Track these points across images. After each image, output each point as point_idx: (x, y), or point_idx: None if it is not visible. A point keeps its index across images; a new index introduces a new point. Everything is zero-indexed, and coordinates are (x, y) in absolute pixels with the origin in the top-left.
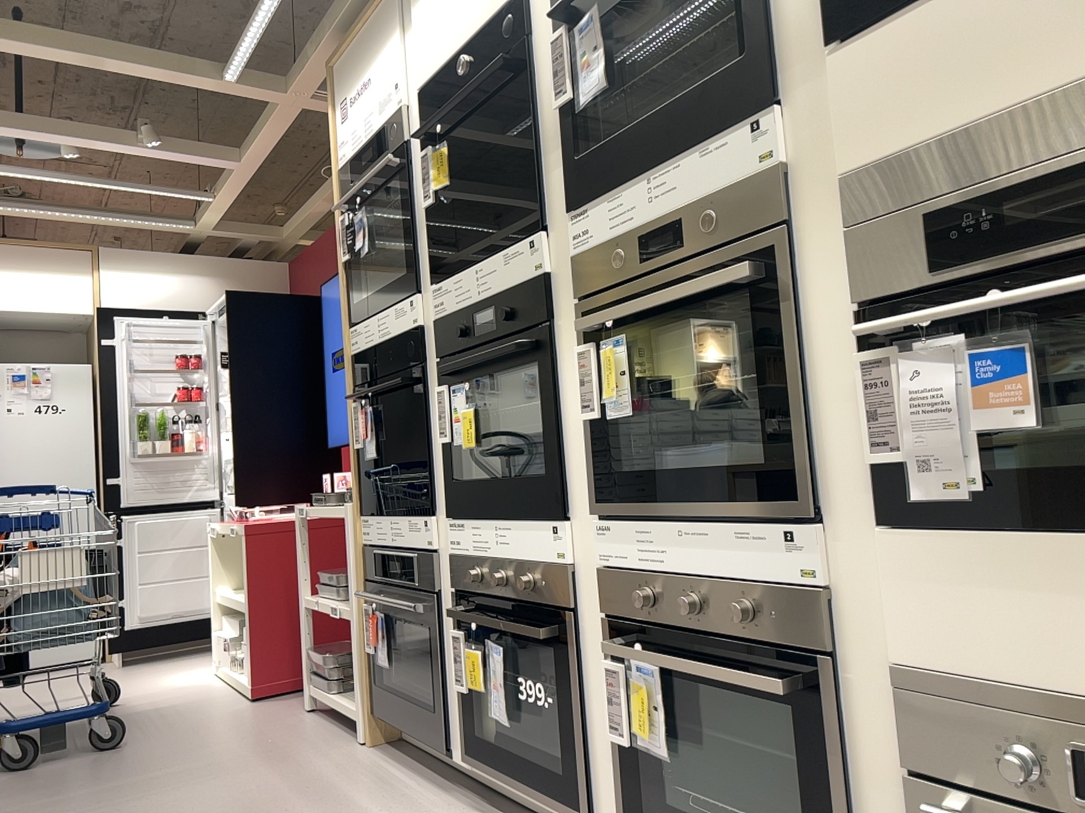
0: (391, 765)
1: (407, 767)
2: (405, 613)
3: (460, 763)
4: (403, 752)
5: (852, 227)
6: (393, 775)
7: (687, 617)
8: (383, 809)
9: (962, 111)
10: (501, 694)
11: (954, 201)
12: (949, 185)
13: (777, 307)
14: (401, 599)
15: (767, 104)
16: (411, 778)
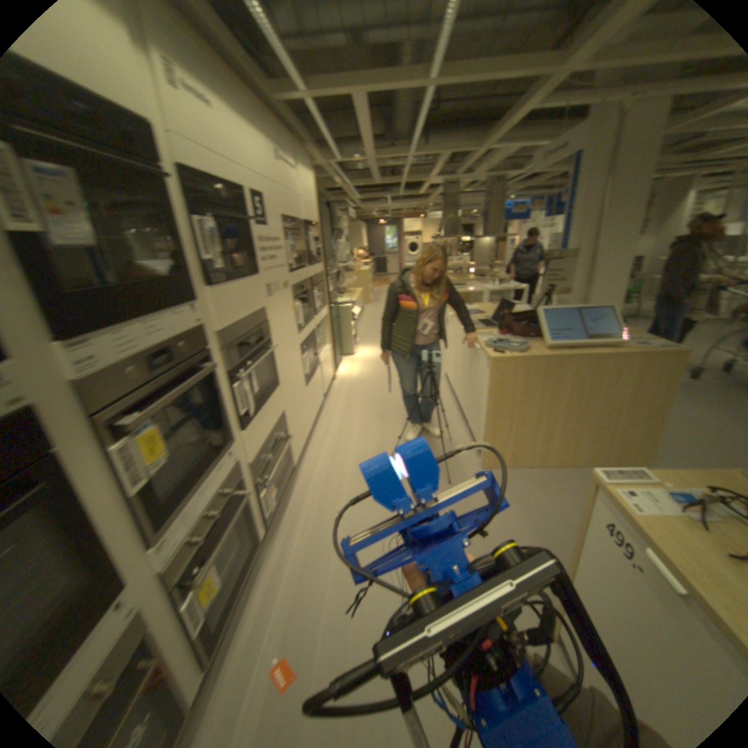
0: None
1: None
2: None
3: None
4: None
5: (227, 348)
6: None
7: (219, 517)
8: None
9: (239, 317)
10: None
11: (242, 341)
12: (239, 336)
13: (216, 378)
14: None
15: (197, 299)
16: None
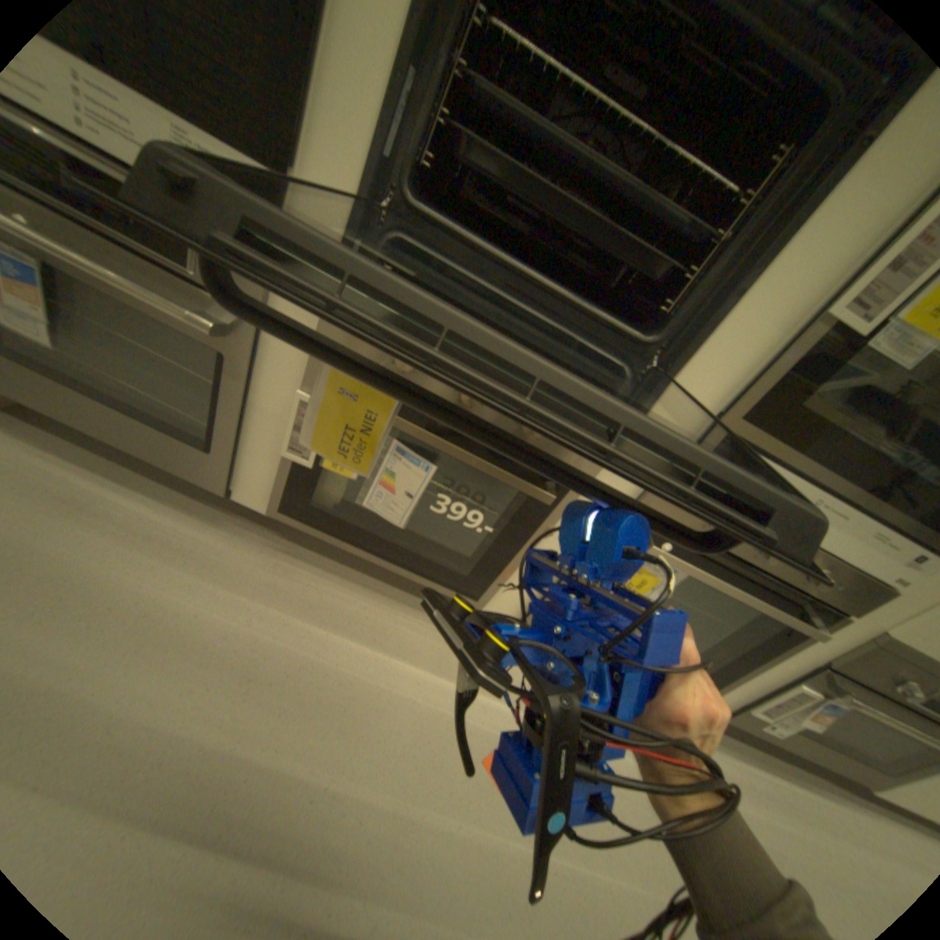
0: (68, 470)
1: (106, 475)
2: (142, 303)
3: (249, 506)
4: (67, 440)
5: None
6: (96, 495)
7: (771, 565)
8: (144, 574)
9: None
10: (404, 499)
11: None
12: None
13: None
14: (137, 278)
15: None
16: (133, 499)
